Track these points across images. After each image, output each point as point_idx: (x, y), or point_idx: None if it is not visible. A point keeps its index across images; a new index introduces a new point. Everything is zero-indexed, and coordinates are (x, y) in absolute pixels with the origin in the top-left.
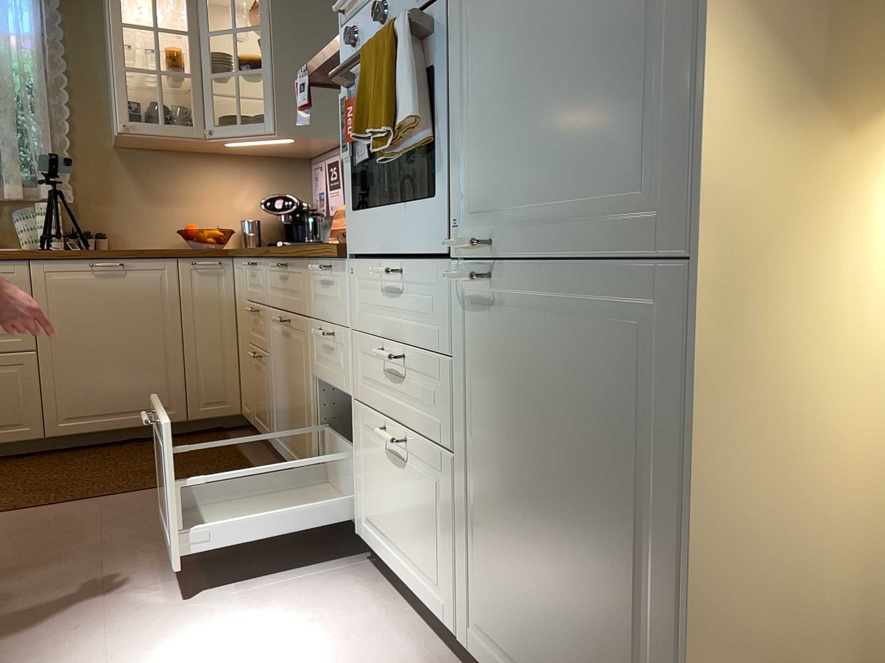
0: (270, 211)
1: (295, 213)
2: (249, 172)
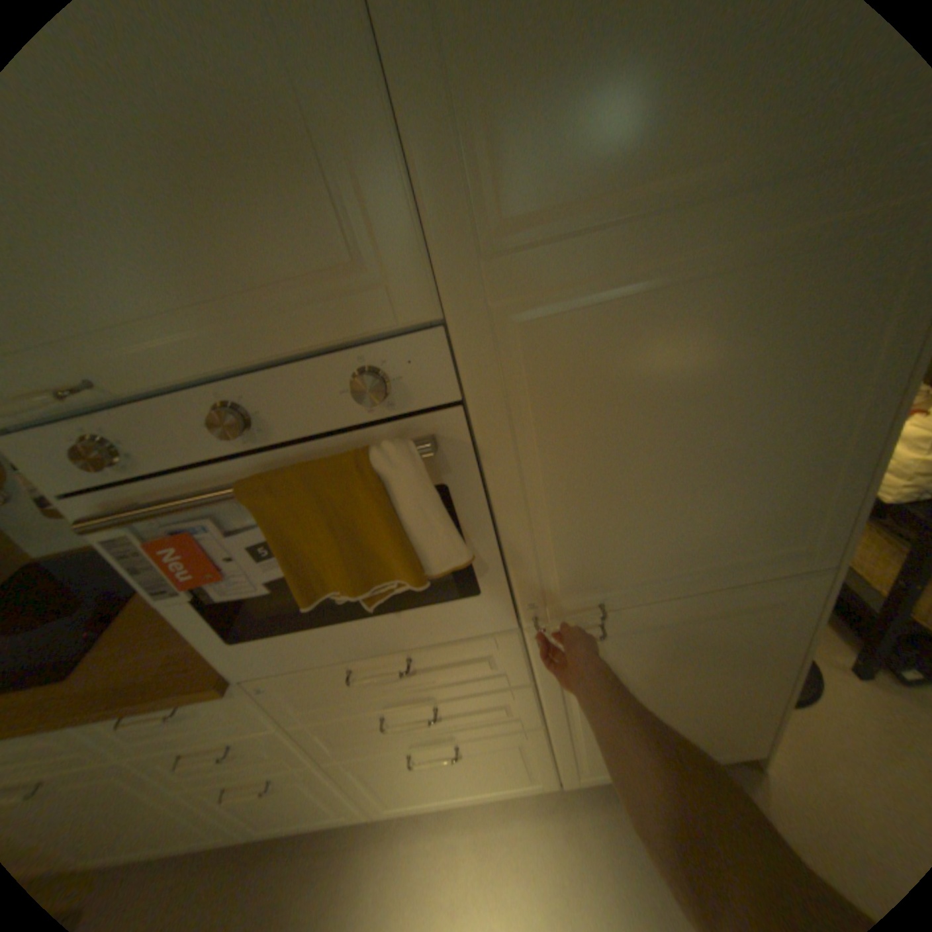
0: None
1: None
2: None
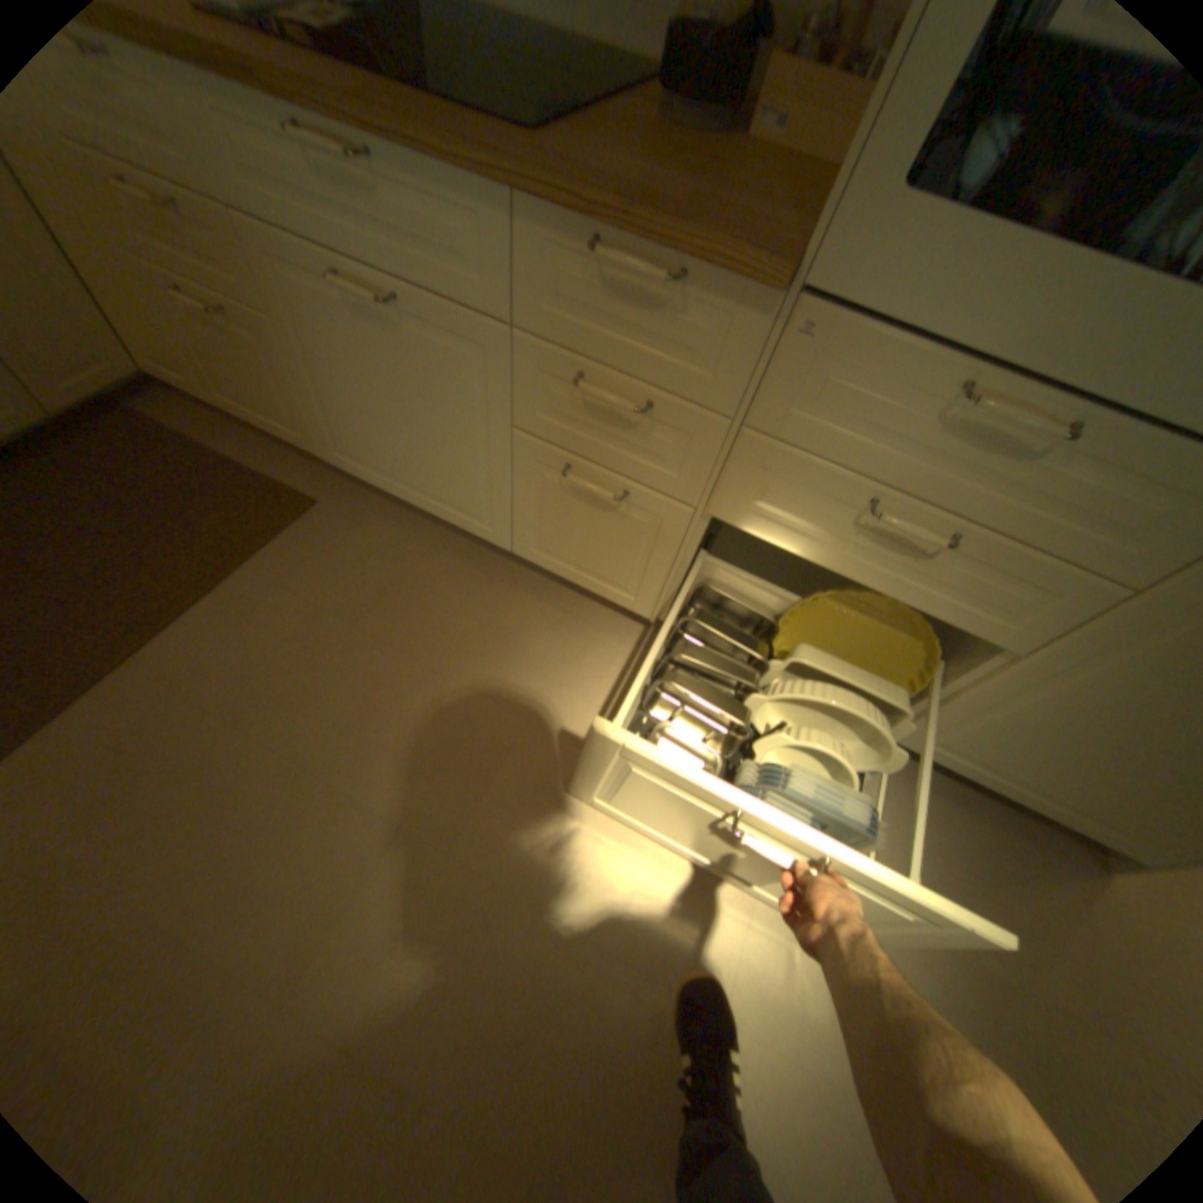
0: None
1: None
2: None
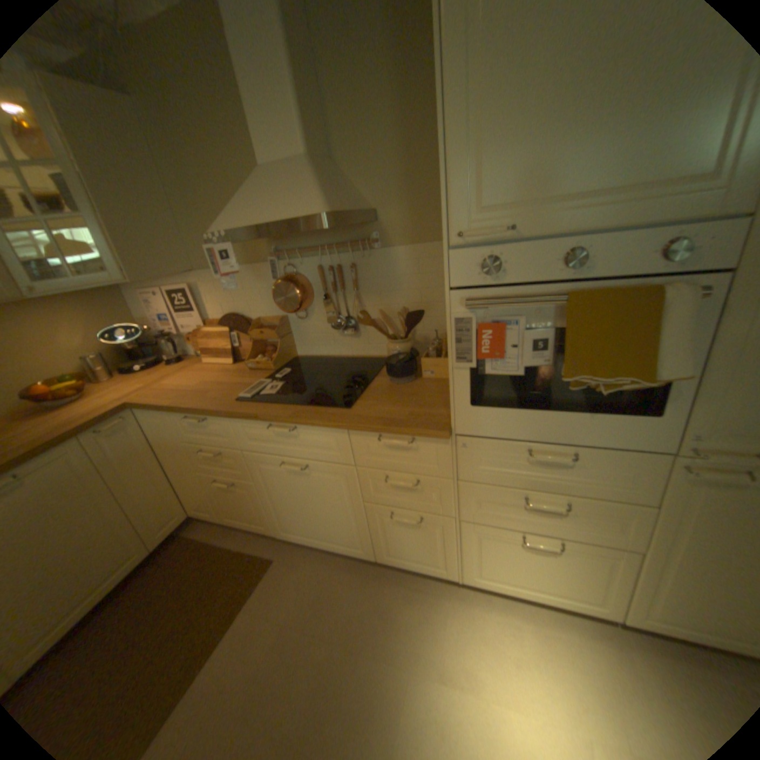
0: (98, 339)
1: (138, 338)
2: (60, 310)
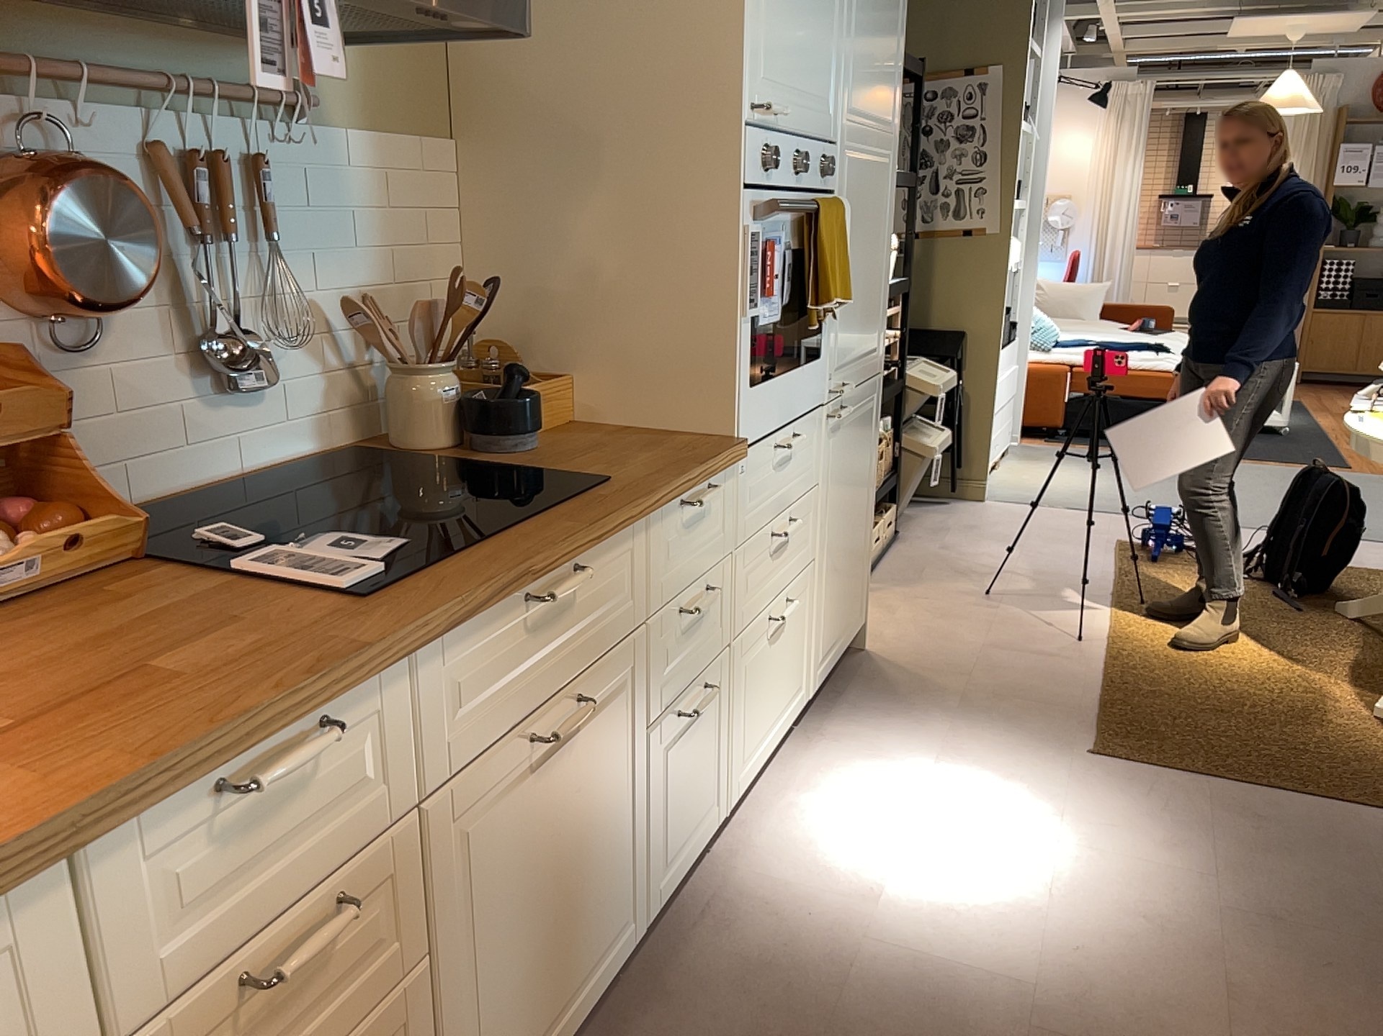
0: None
1: None
2: None
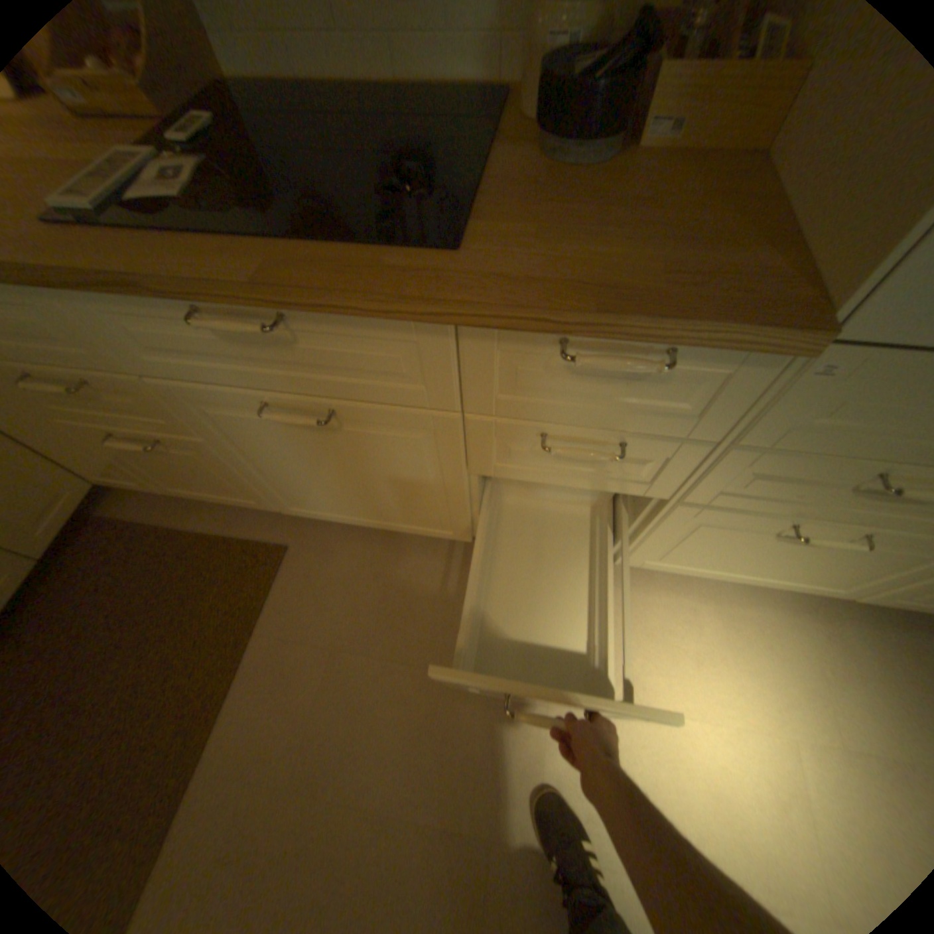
0: None
1: None
2: None
